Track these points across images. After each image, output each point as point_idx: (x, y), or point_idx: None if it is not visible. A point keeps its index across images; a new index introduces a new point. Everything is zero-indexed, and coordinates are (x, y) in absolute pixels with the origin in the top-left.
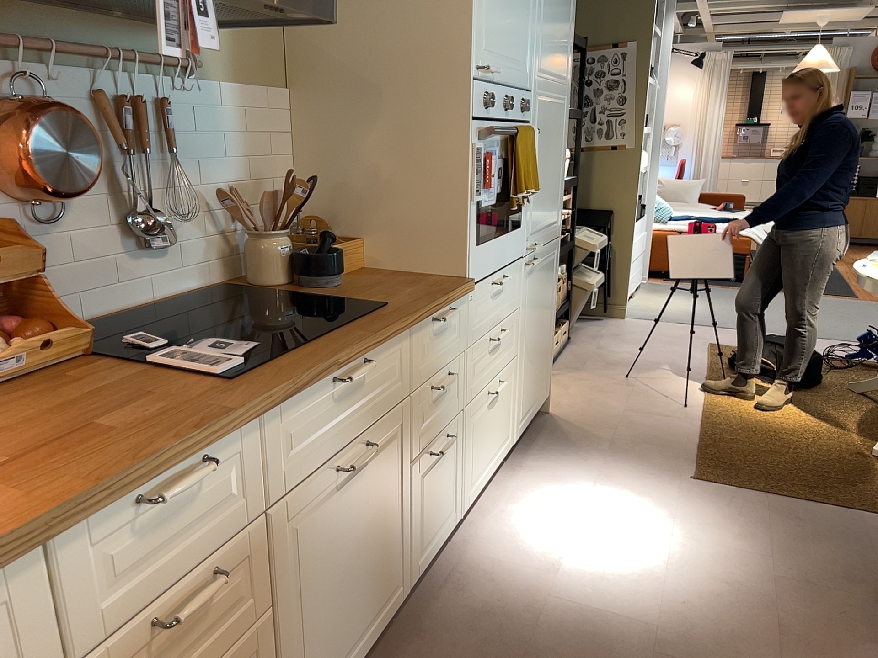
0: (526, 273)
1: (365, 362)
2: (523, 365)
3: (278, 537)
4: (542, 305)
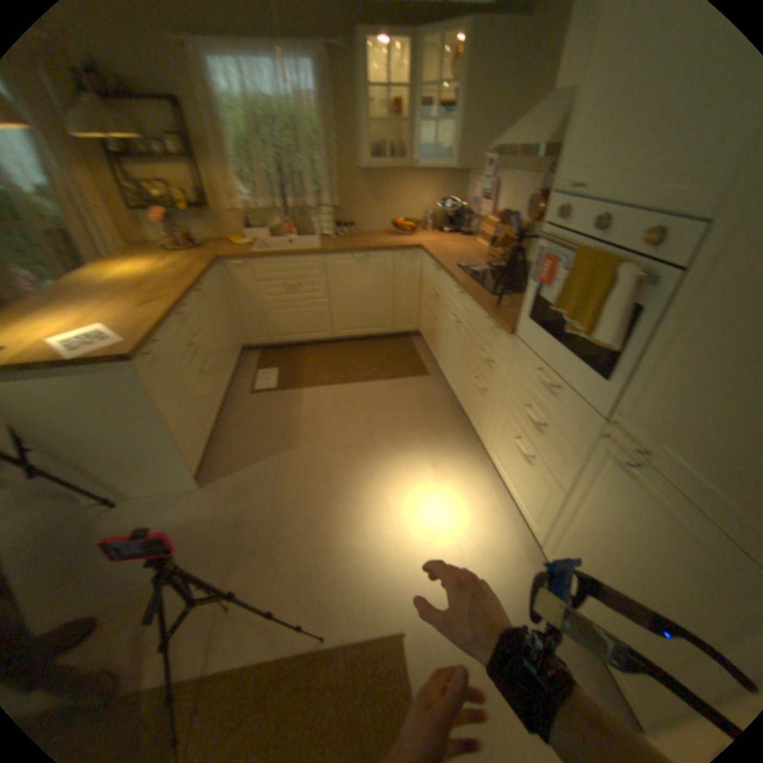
0: (603, 447)
1: (463, 294)
2: (572, 526)
3: (445, 310)
4: (647, 568)
